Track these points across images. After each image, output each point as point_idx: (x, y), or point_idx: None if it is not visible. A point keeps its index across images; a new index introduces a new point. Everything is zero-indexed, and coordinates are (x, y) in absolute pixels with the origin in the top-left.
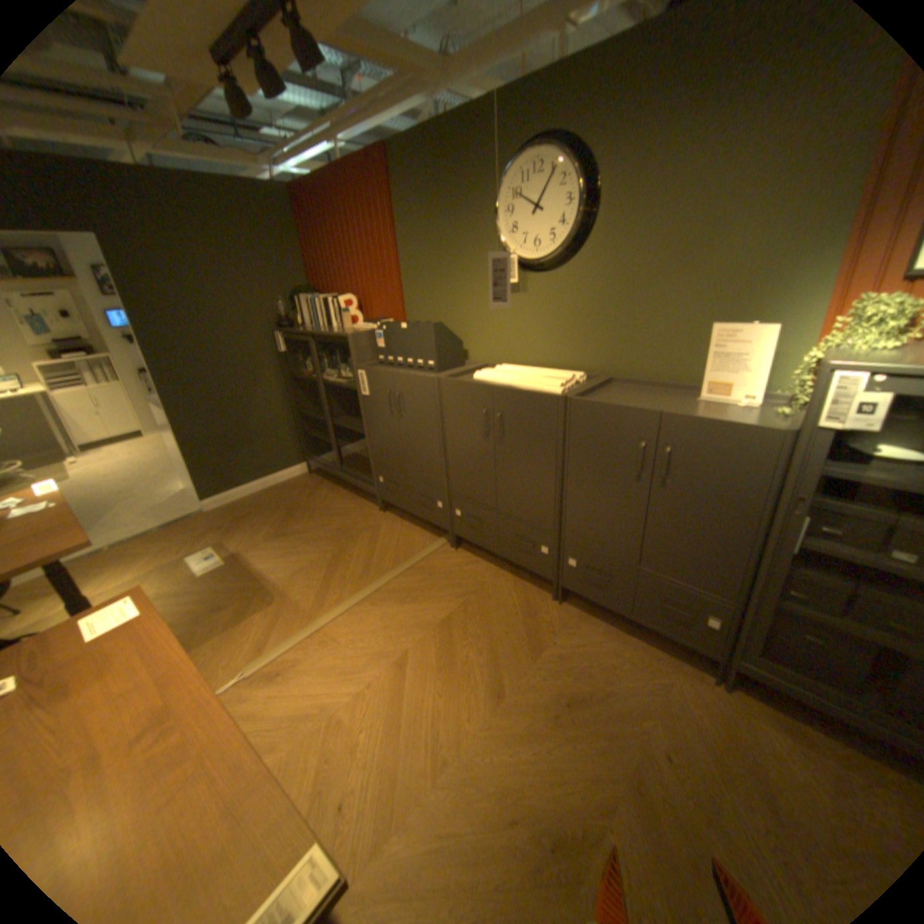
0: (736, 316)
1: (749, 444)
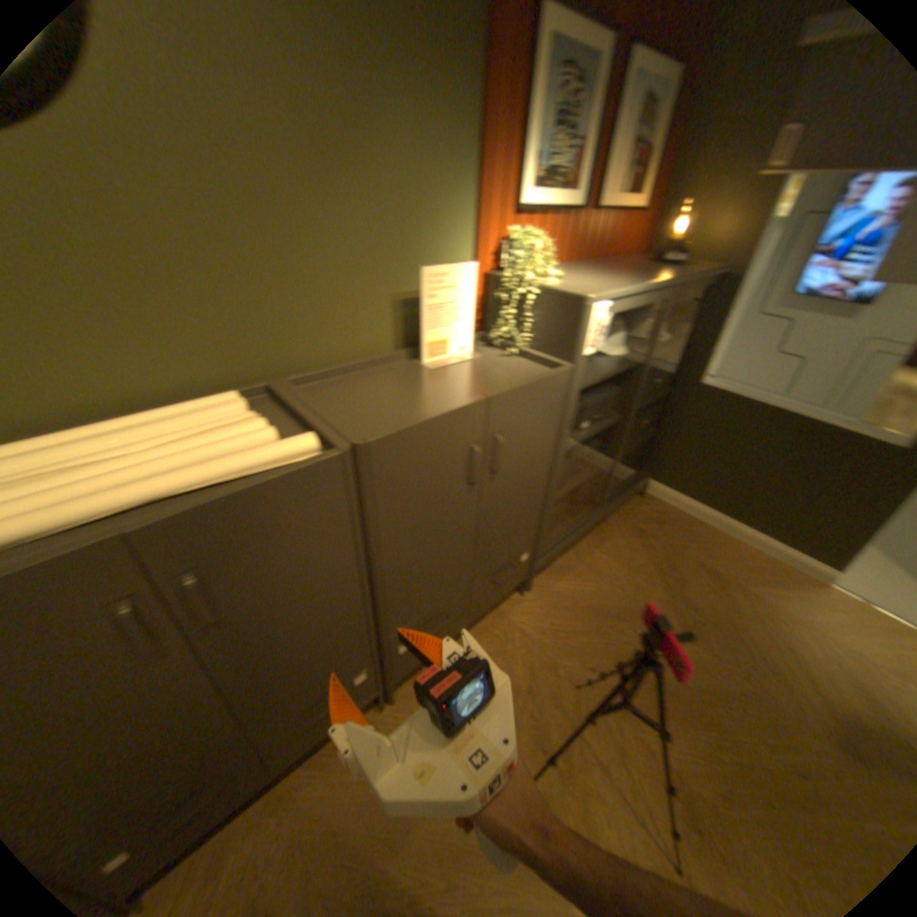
0: (413, 255)
1: (552, 394)
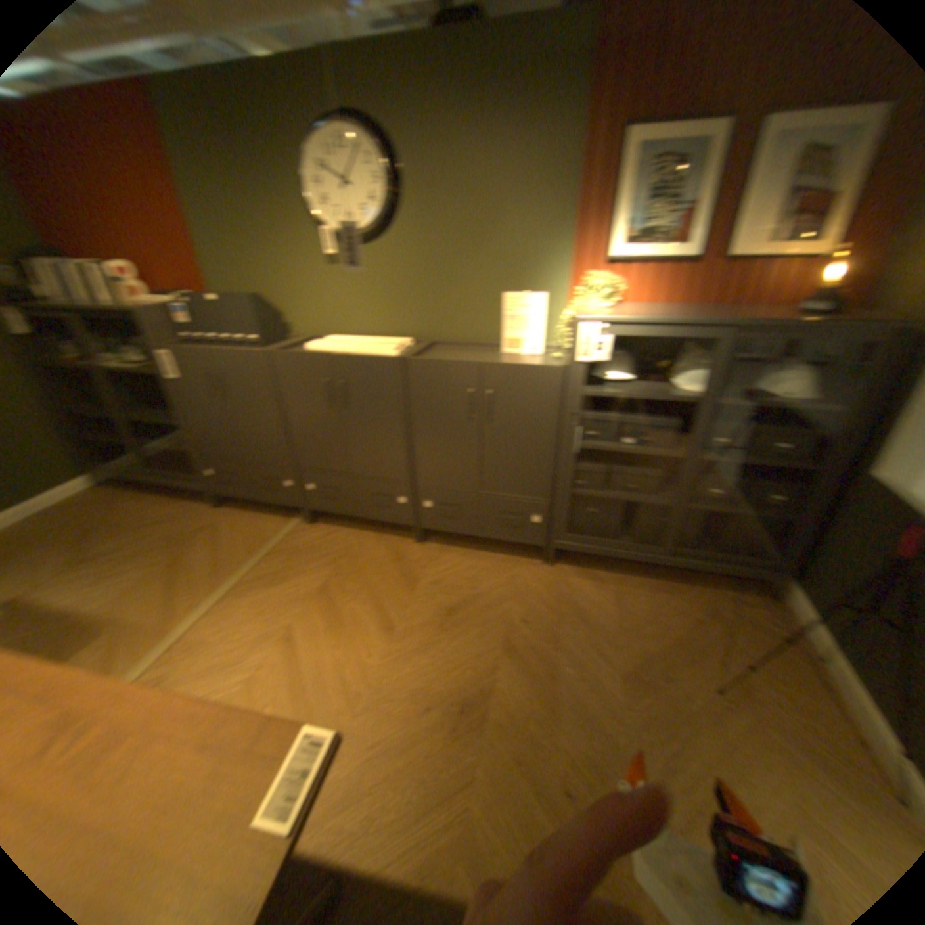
0: (515, 288)
1: (538, 380)
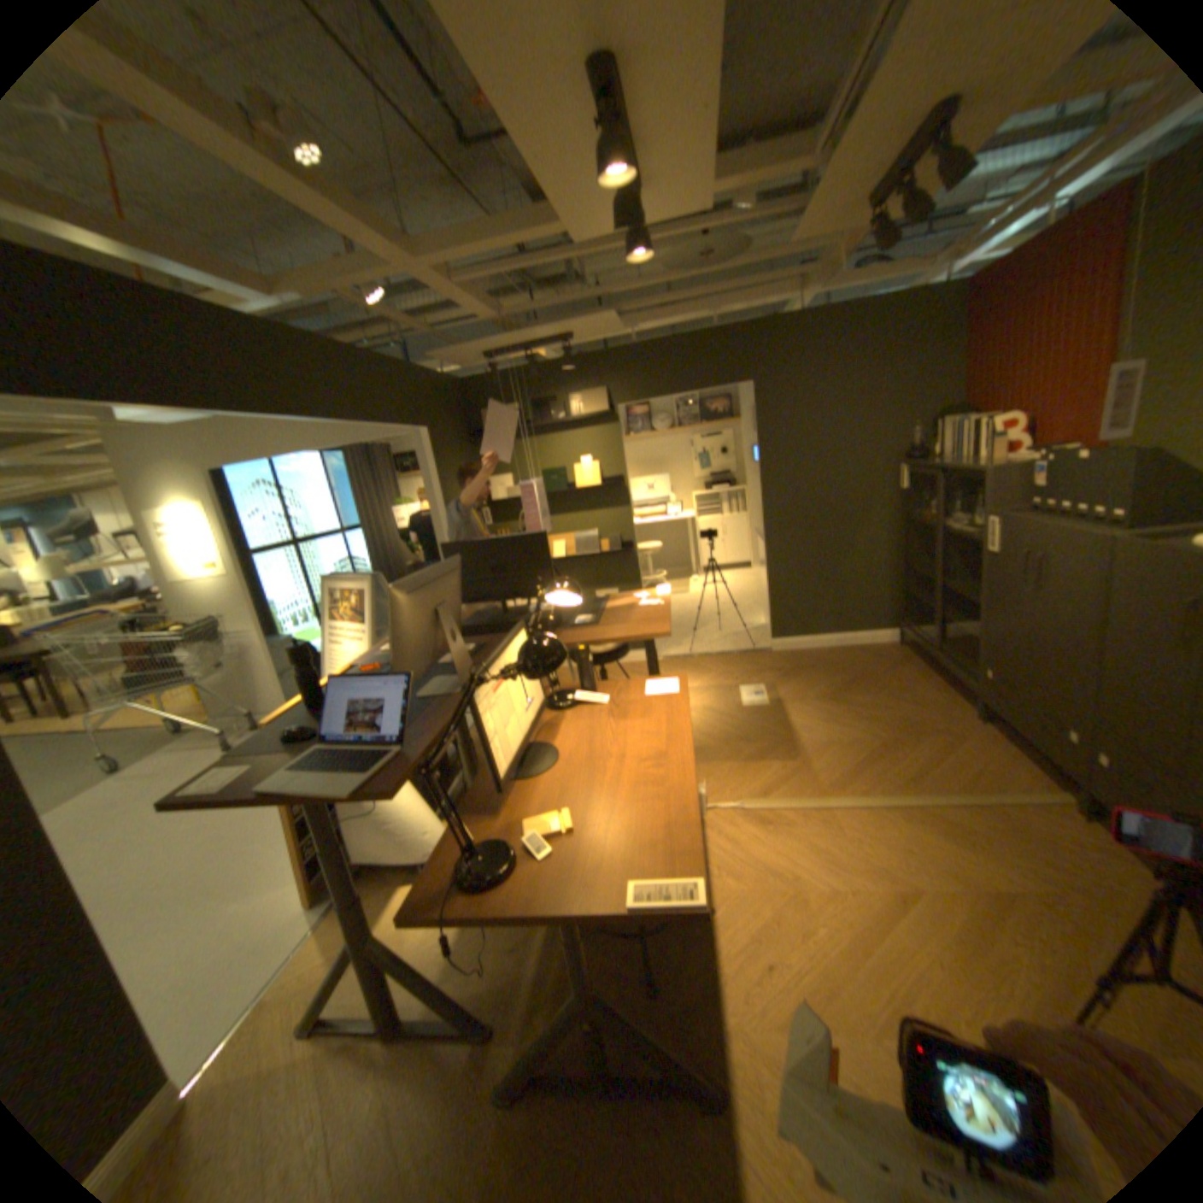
0: None
1: None
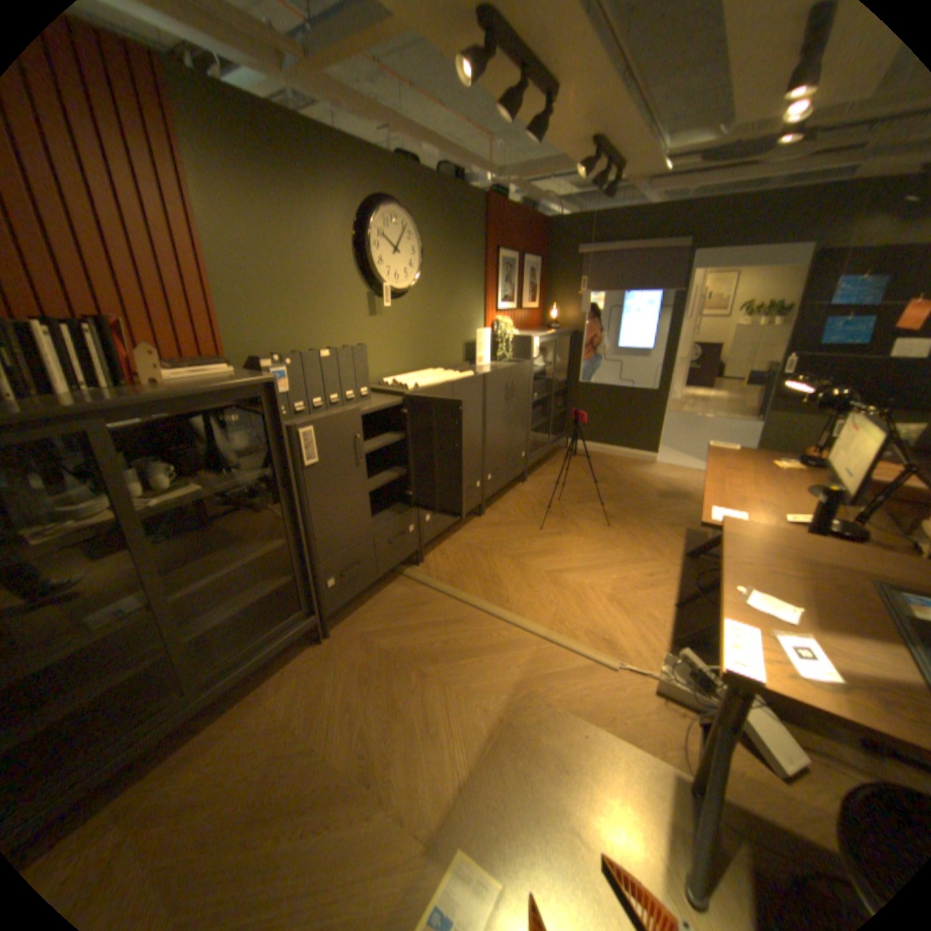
0: (467, 328)
1: (525, 371)
